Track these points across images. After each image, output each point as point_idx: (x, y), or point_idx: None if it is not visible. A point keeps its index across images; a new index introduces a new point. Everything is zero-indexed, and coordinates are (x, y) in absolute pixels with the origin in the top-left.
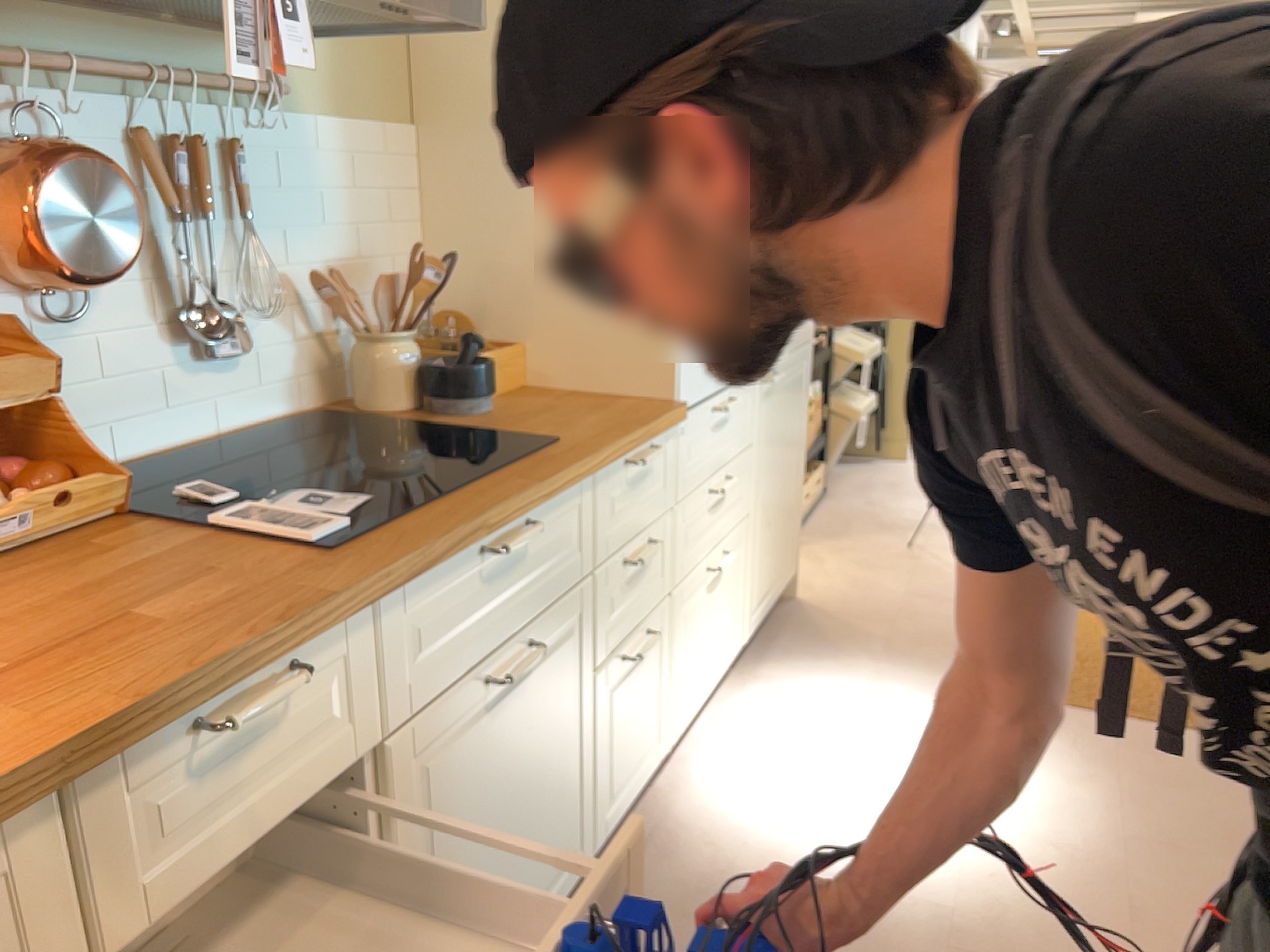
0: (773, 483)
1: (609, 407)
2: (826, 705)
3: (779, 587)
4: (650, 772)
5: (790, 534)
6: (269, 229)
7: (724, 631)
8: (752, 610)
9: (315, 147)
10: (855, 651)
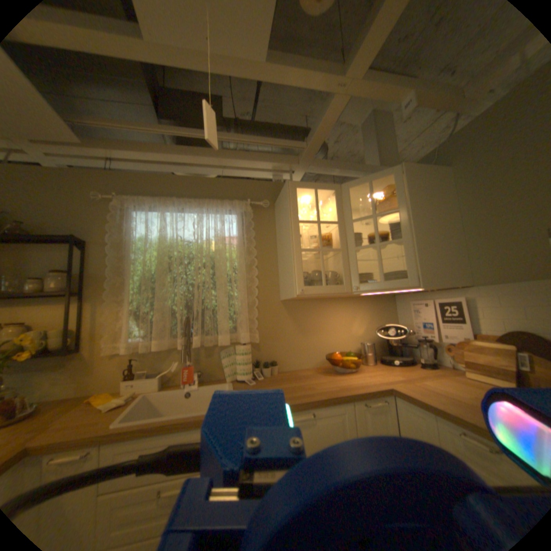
0: None
1: None
2: None
3: None
4: None
5: None
6: None
7: None
8: None
9: None
10: None
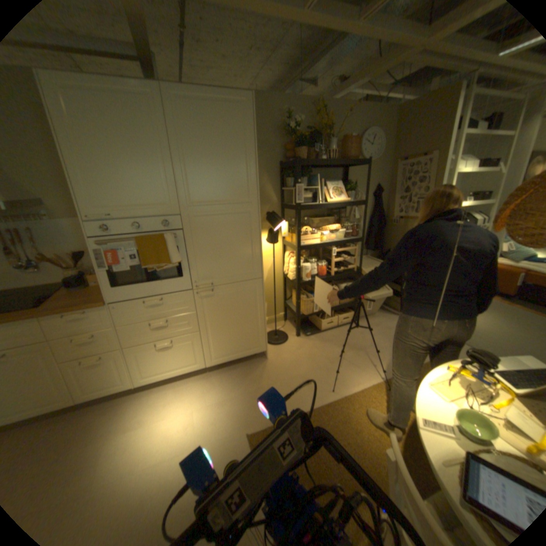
0: (223, 323)
1: (88, 298)
2: (201, 400)
3: (244, 354)
4: (118, 392)
5: (253, 339)
6: (43, 244)
7: (180, 363)
8: (211, 359)
9: (58, 225)
10: (243, 388)
